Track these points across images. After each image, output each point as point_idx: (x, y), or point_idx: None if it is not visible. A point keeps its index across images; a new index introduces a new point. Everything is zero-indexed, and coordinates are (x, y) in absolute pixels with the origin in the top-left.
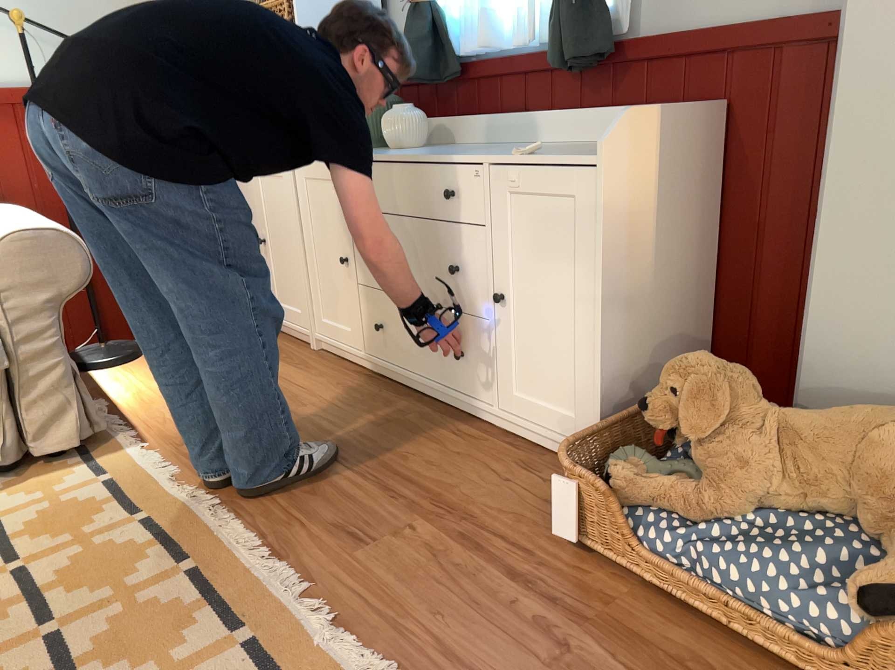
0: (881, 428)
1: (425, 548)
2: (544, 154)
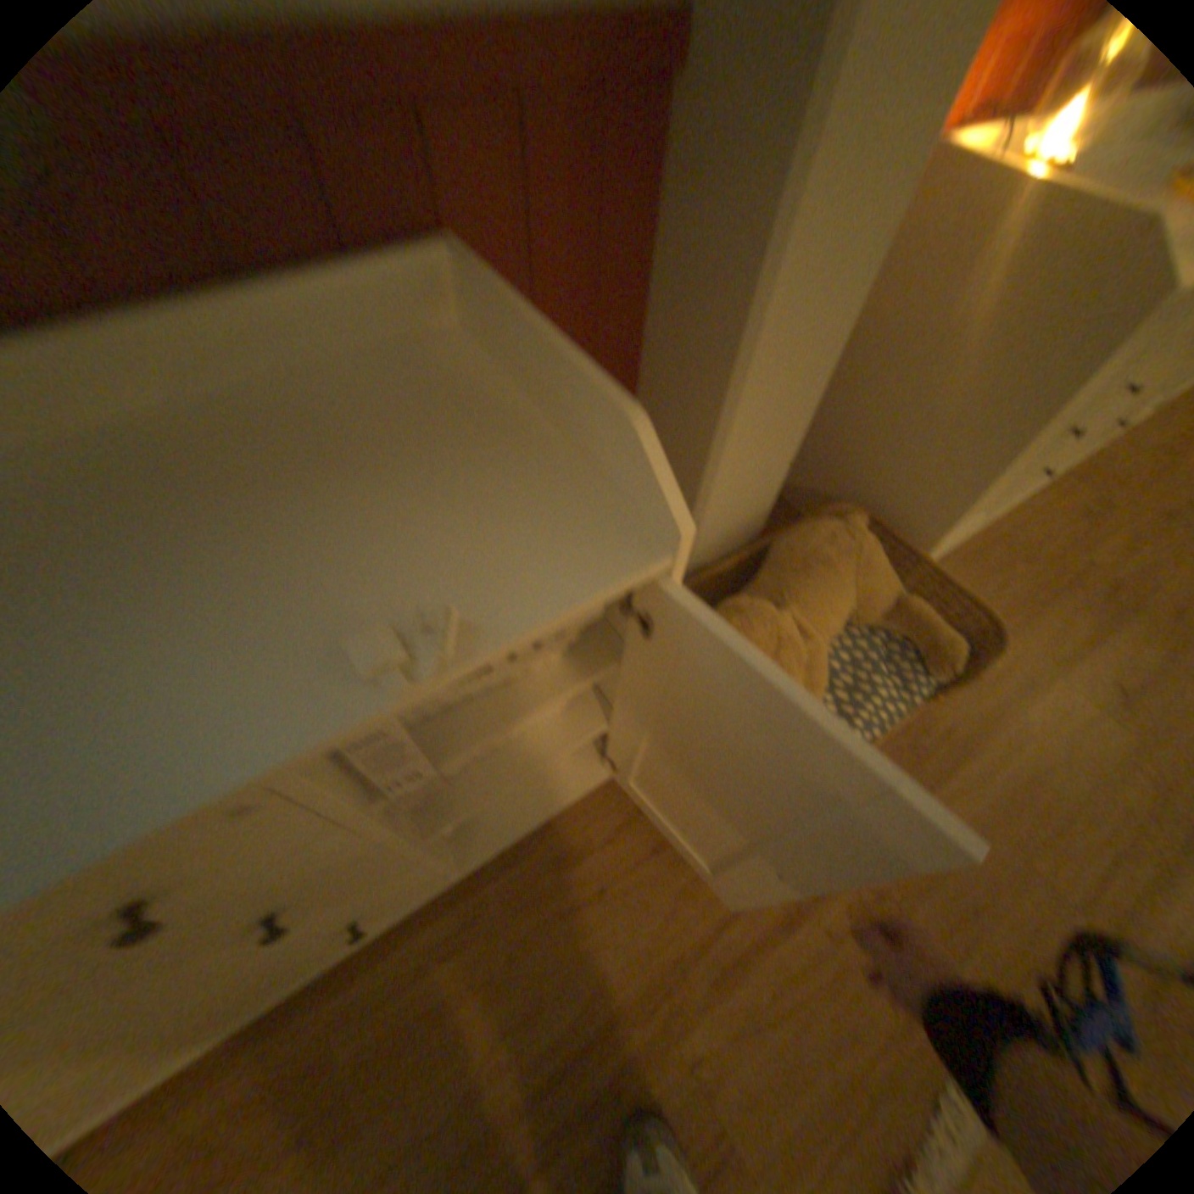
0: (851, 562)
1: (737, 1041)
2: (458, 607)
